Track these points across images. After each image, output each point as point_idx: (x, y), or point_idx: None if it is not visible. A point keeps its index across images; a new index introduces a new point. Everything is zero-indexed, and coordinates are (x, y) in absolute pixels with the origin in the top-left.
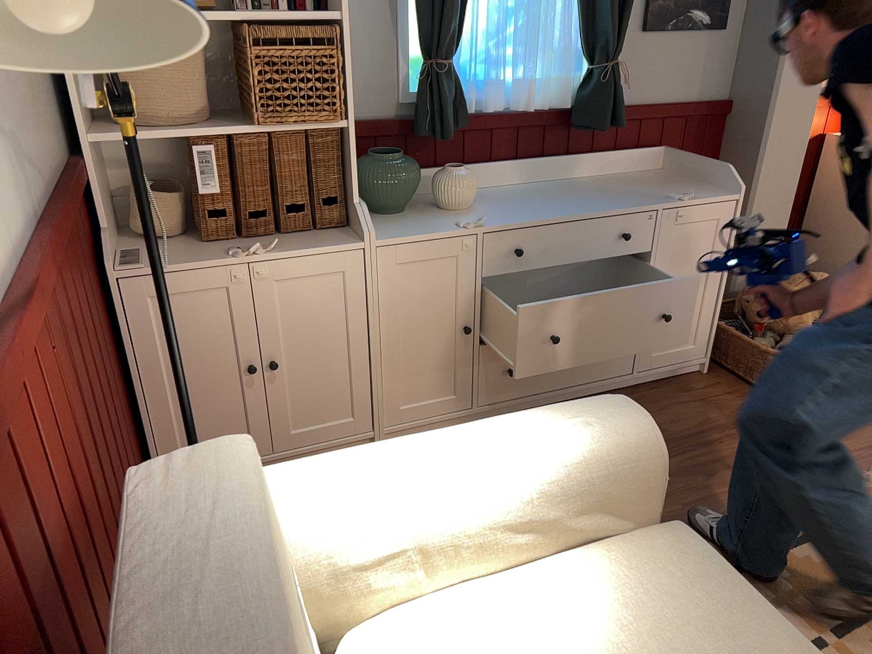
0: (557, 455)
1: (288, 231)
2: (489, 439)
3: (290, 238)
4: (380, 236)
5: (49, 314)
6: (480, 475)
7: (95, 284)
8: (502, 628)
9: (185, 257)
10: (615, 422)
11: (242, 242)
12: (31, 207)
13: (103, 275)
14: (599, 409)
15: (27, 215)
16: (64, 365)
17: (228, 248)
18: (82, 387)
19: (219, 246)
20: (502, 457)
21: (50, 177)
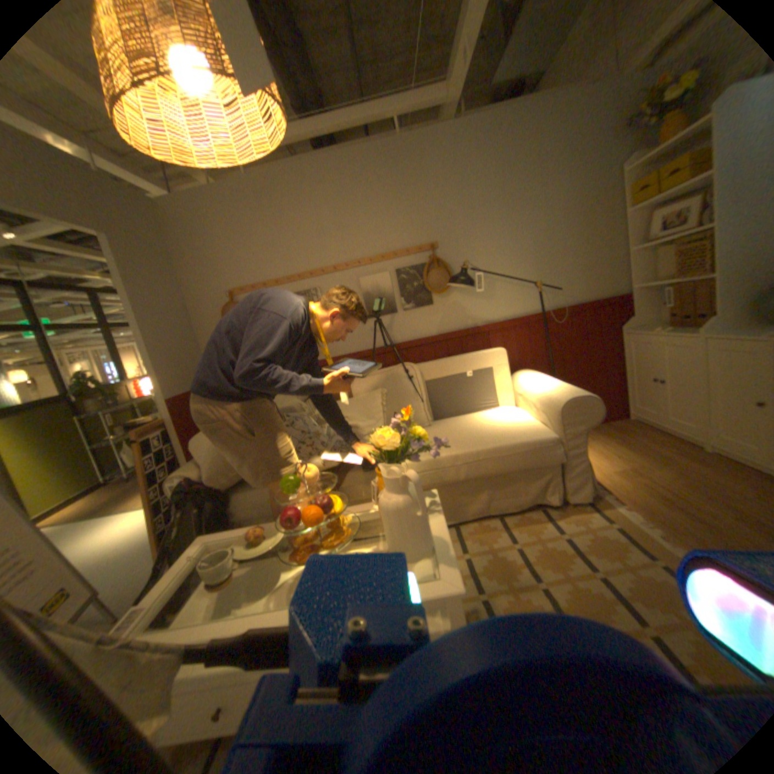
0: (549, 391)
1: (699, 326)
2: (553, 383)
3: (694, 328)
4: (717, 333)
5: (542, 327)
6: (538, 386)
7: (614, 331)
8: (511, 416)
9: (649, 329)
10: (568, 394)
11: (677, 327)
12: (558, 304)
13: (622, 330)
14: (577, 391)
15: (552, 306)
16: (544, 340)
17: (666, 328)
18: (557, 349)
19: (668, 328)
20: (545, 386)
21: (590, 297)
